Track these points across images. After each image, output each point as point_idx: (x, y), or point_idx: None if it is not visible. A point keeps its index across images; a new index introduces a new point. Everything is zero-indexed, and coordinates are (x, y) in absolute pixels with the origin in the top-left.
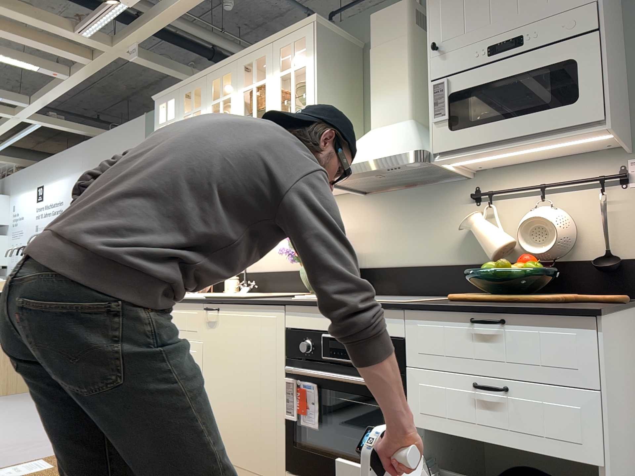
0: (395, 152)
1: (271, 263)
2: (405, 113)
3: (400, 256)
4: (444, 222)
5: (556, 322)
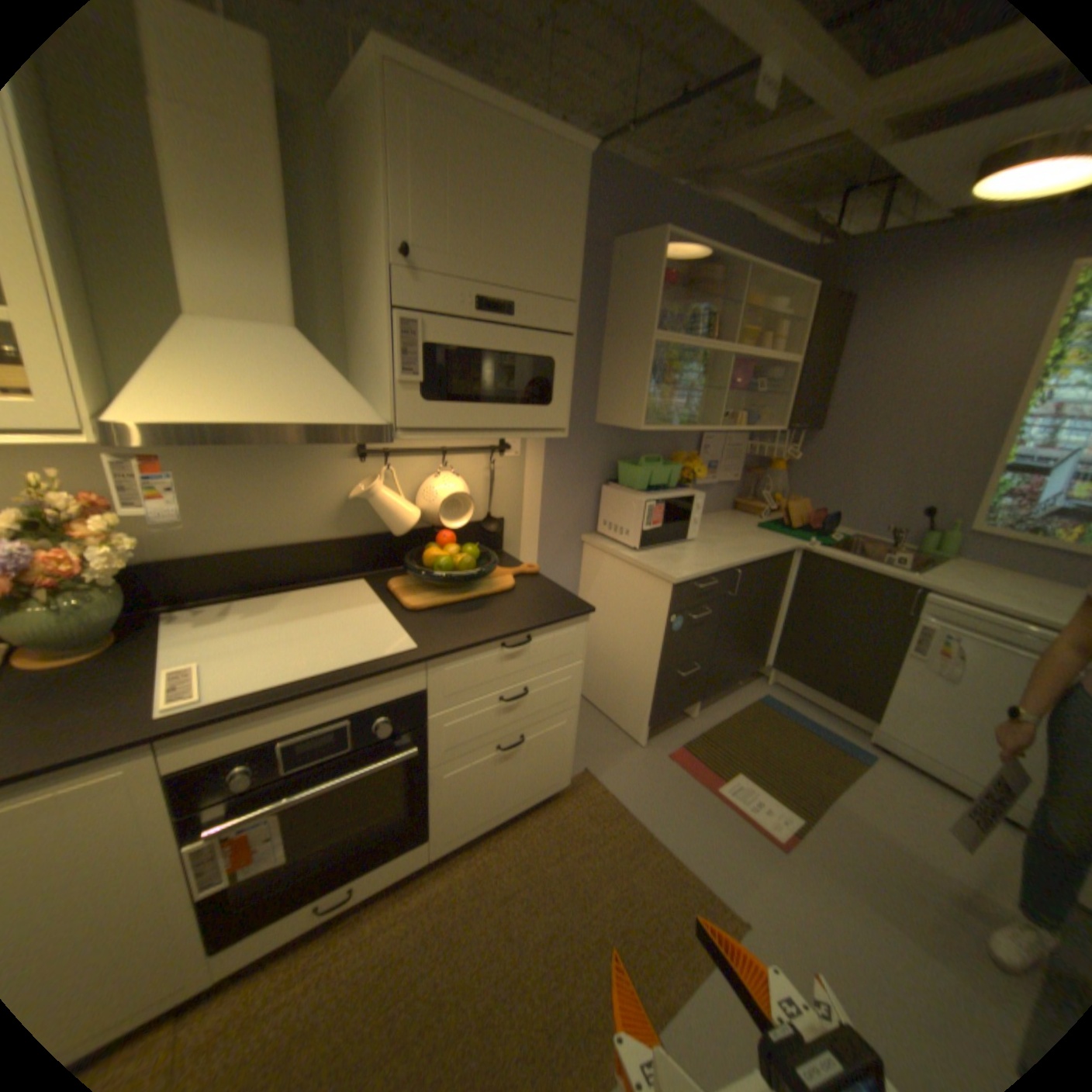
0: (339, 417)
1: None
2: (283, 312)
3: (232, 536)
4: (313, 484)
5: (564, 624)
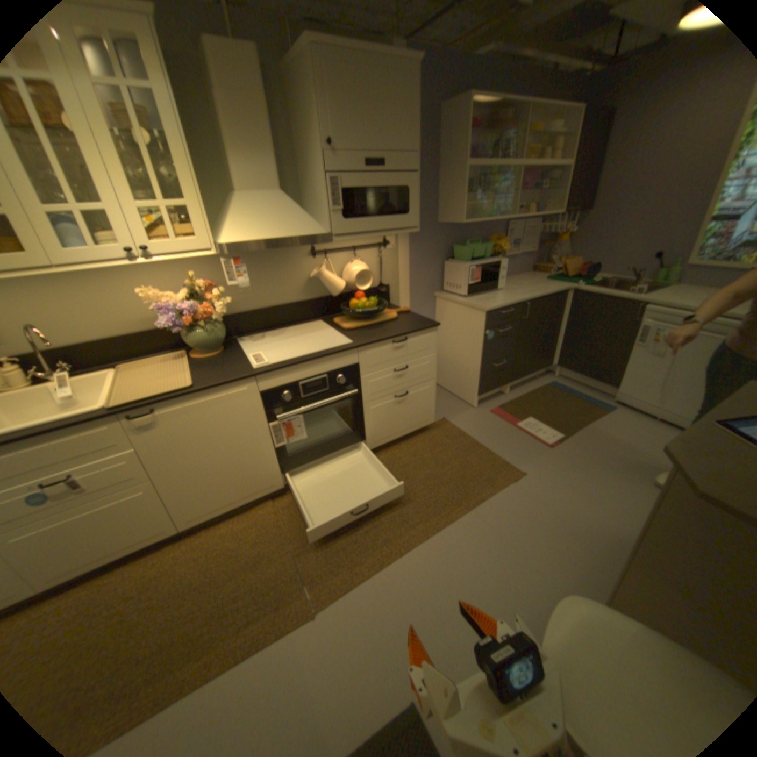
0: (307, 232)
1: (79, 333)
2: (275, 184)
3: (260, 301)
4: (292, 272)
5: (424, 333)
